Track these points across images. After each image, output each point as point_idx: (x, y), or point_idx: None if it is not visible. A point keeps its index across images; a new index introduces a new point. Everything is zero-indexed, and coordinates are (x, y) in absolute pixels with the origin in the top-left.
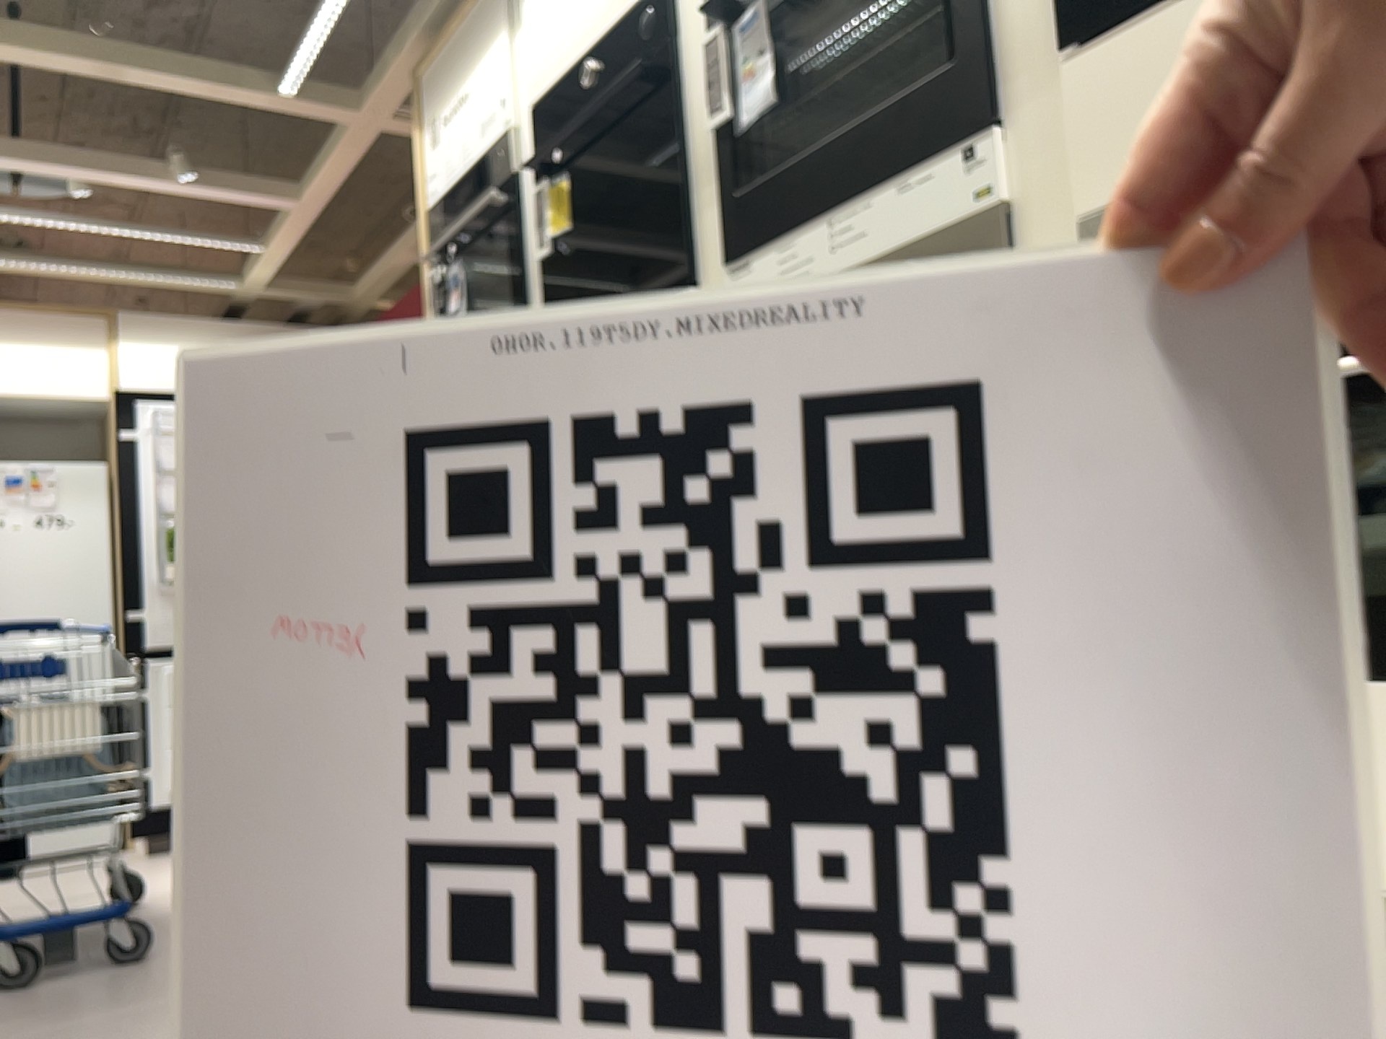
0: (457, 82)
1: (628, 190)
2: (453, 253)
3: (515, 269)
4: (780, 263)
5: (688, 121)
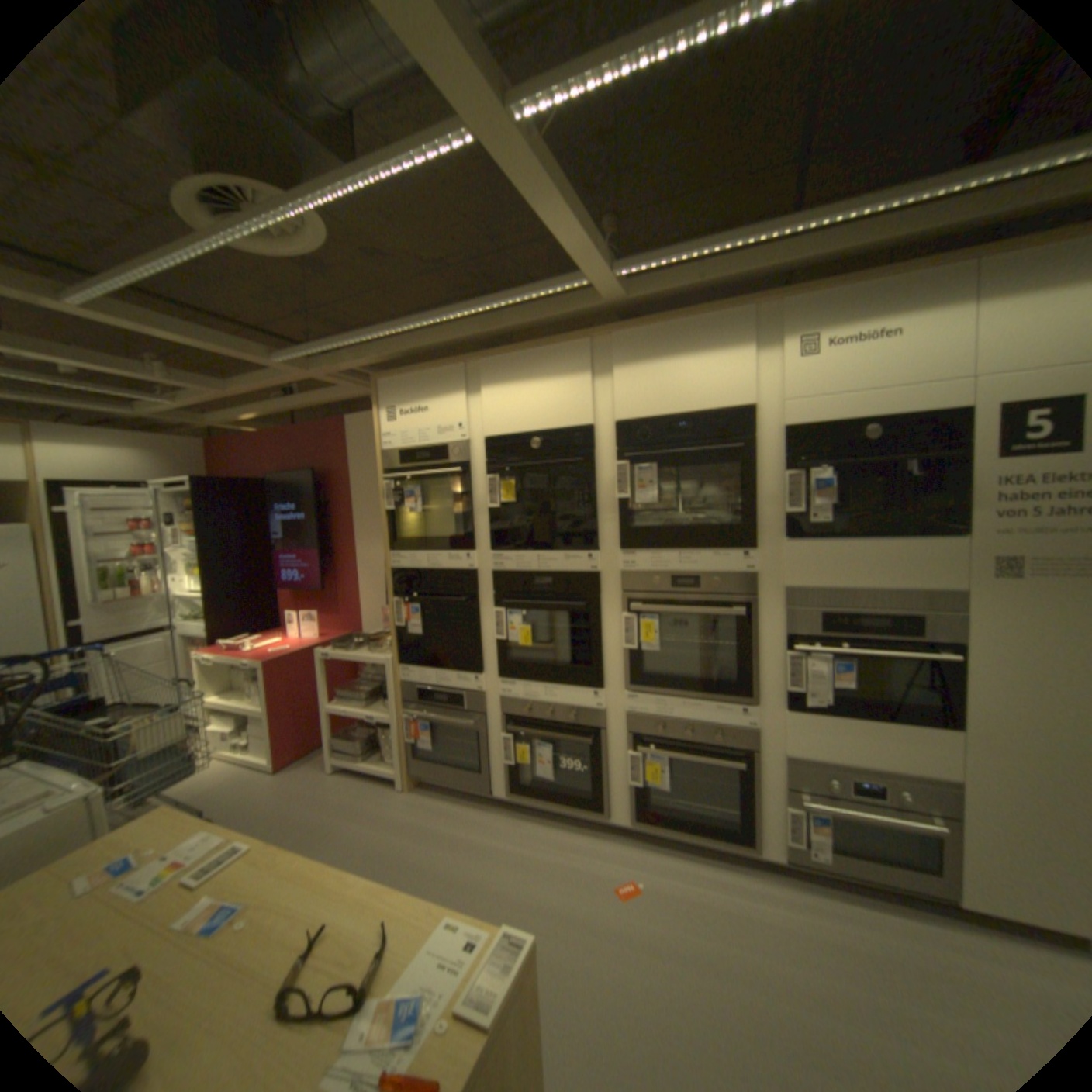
0: (415, 399)
1: (547, 495)
2: (407, 480)
3: (466, 505)
4: (652, 560)
5: (598, 487)
